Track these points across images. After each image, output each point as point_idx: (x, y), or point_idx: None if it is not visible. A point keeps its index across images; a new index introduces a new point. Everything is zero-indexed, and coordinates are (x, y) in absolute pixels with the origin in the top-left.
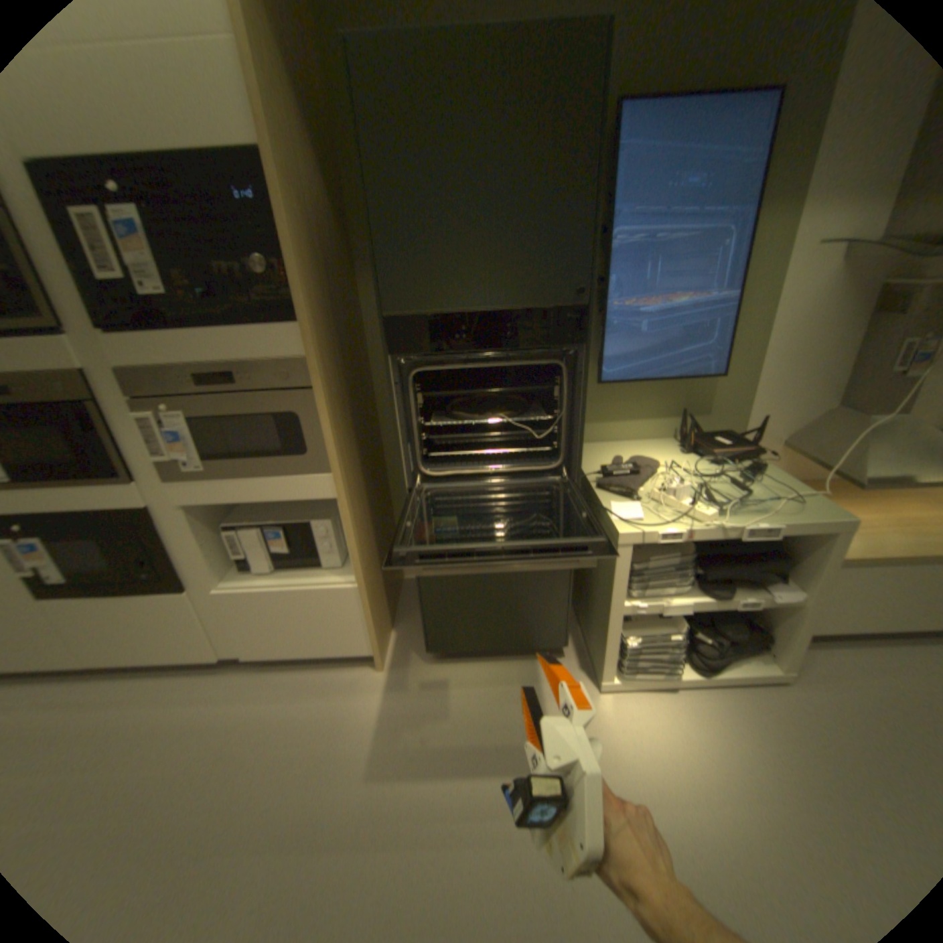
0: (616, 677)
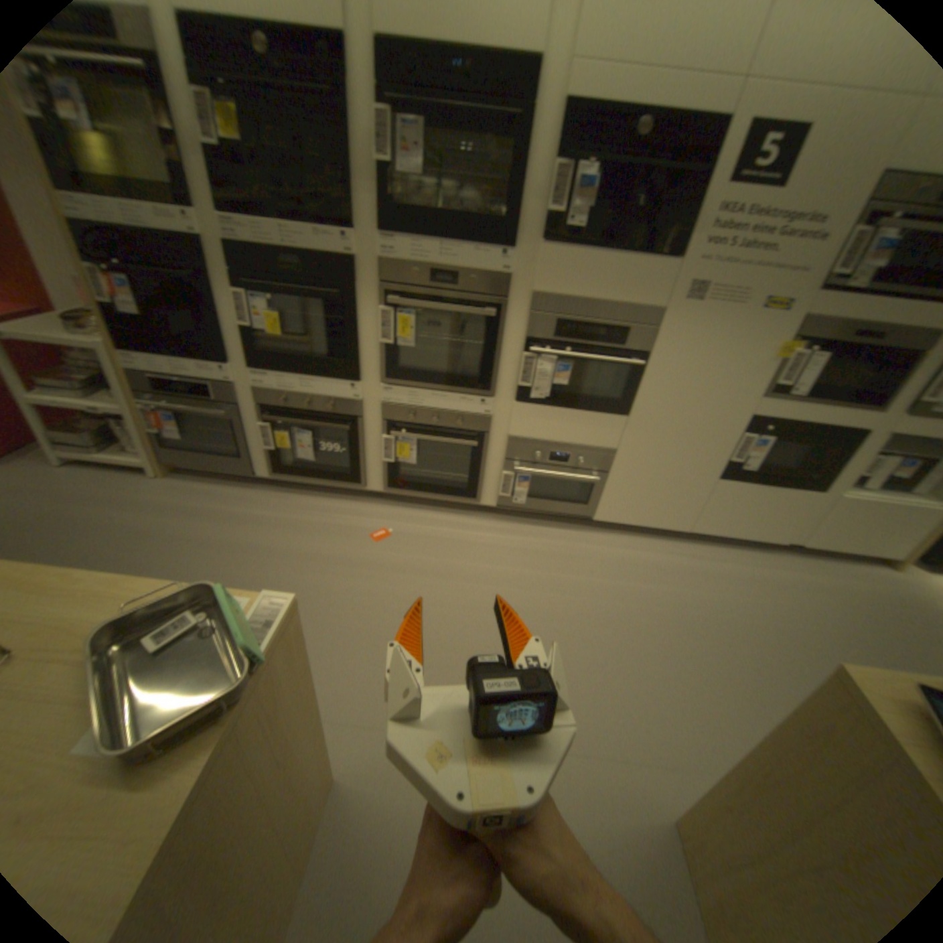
0: None
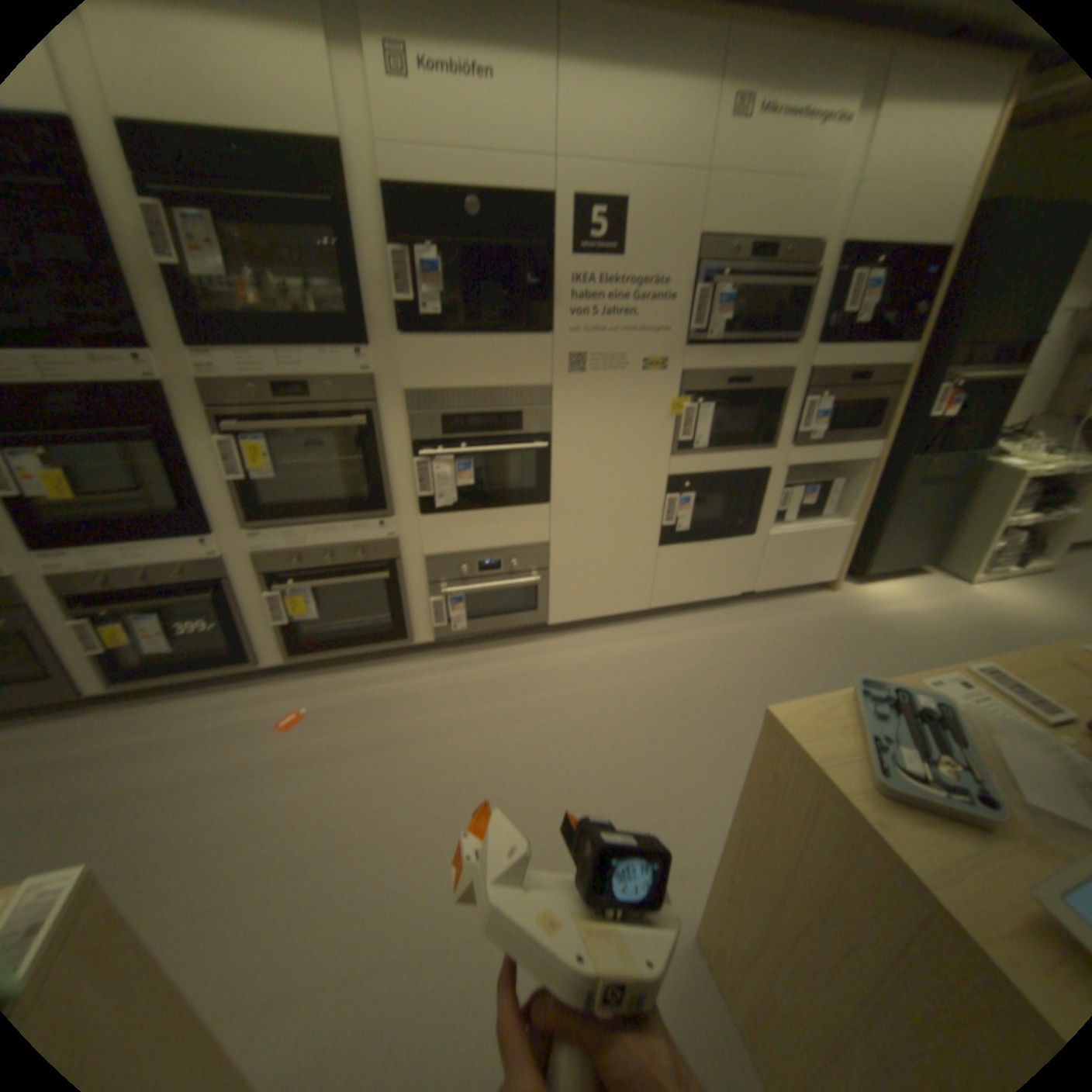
0: (984, 572)
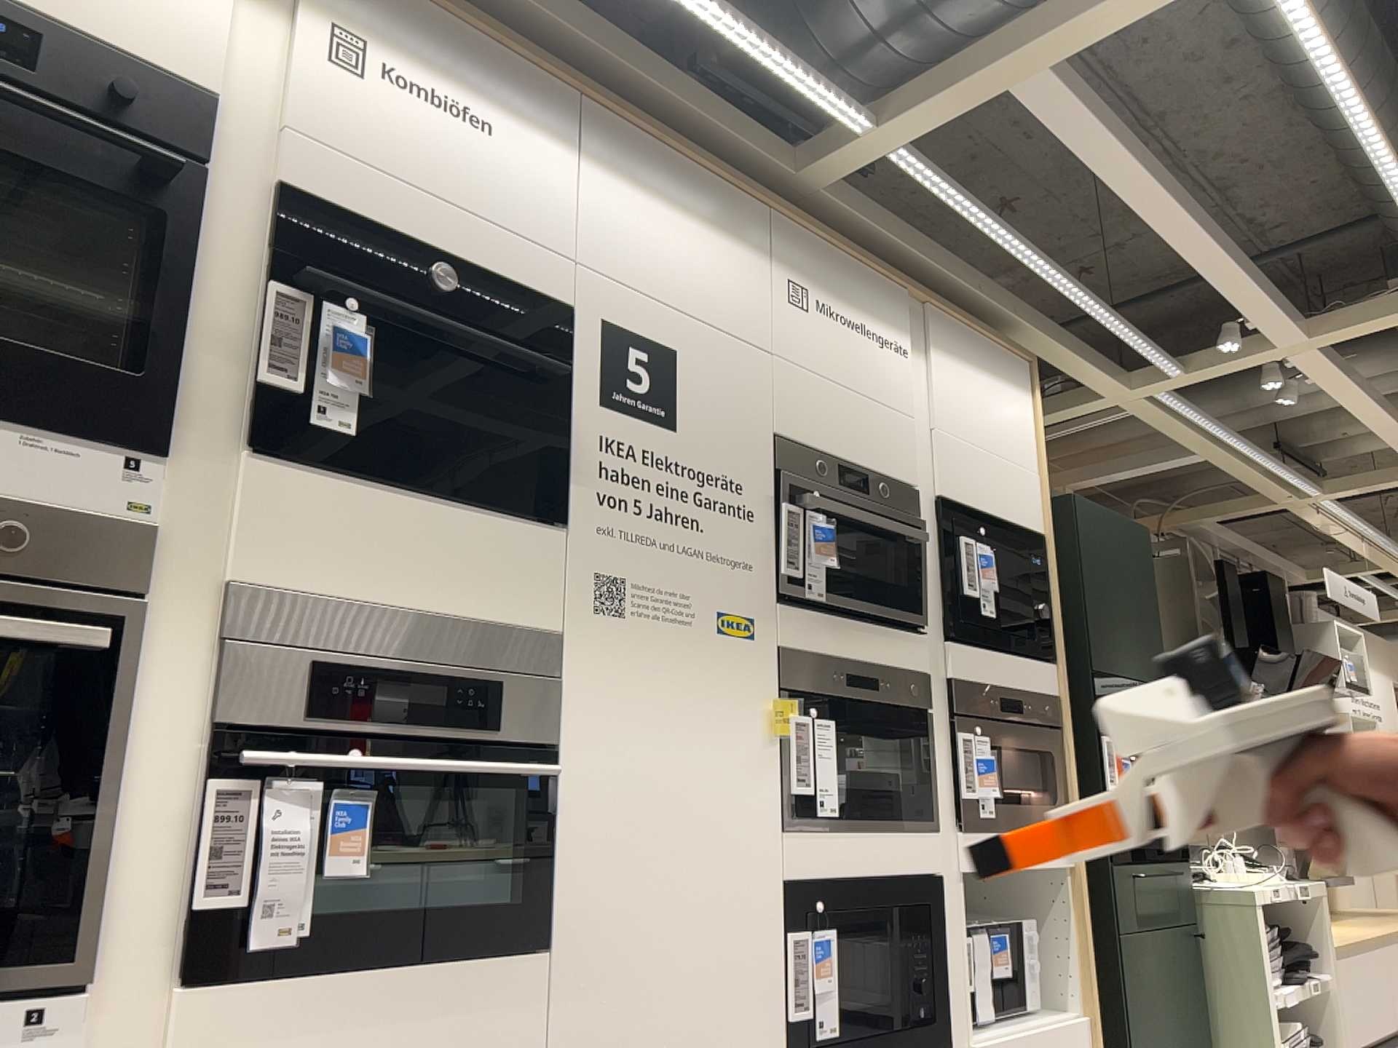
0: None
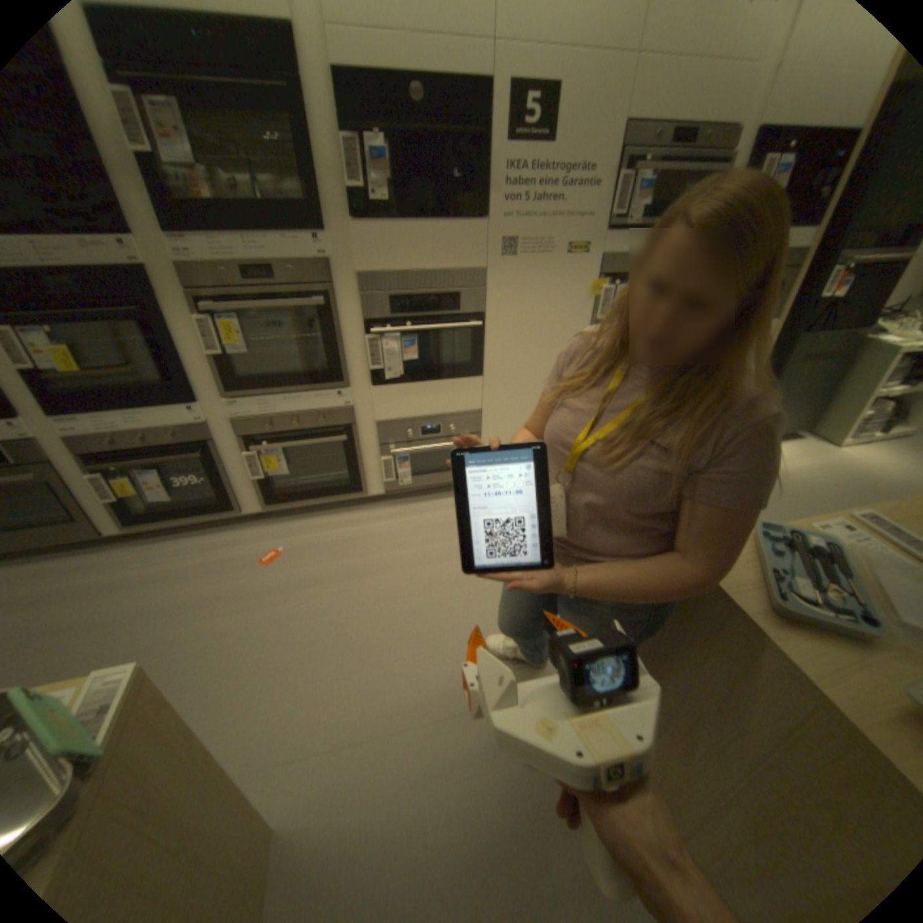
0: (852, 437)
